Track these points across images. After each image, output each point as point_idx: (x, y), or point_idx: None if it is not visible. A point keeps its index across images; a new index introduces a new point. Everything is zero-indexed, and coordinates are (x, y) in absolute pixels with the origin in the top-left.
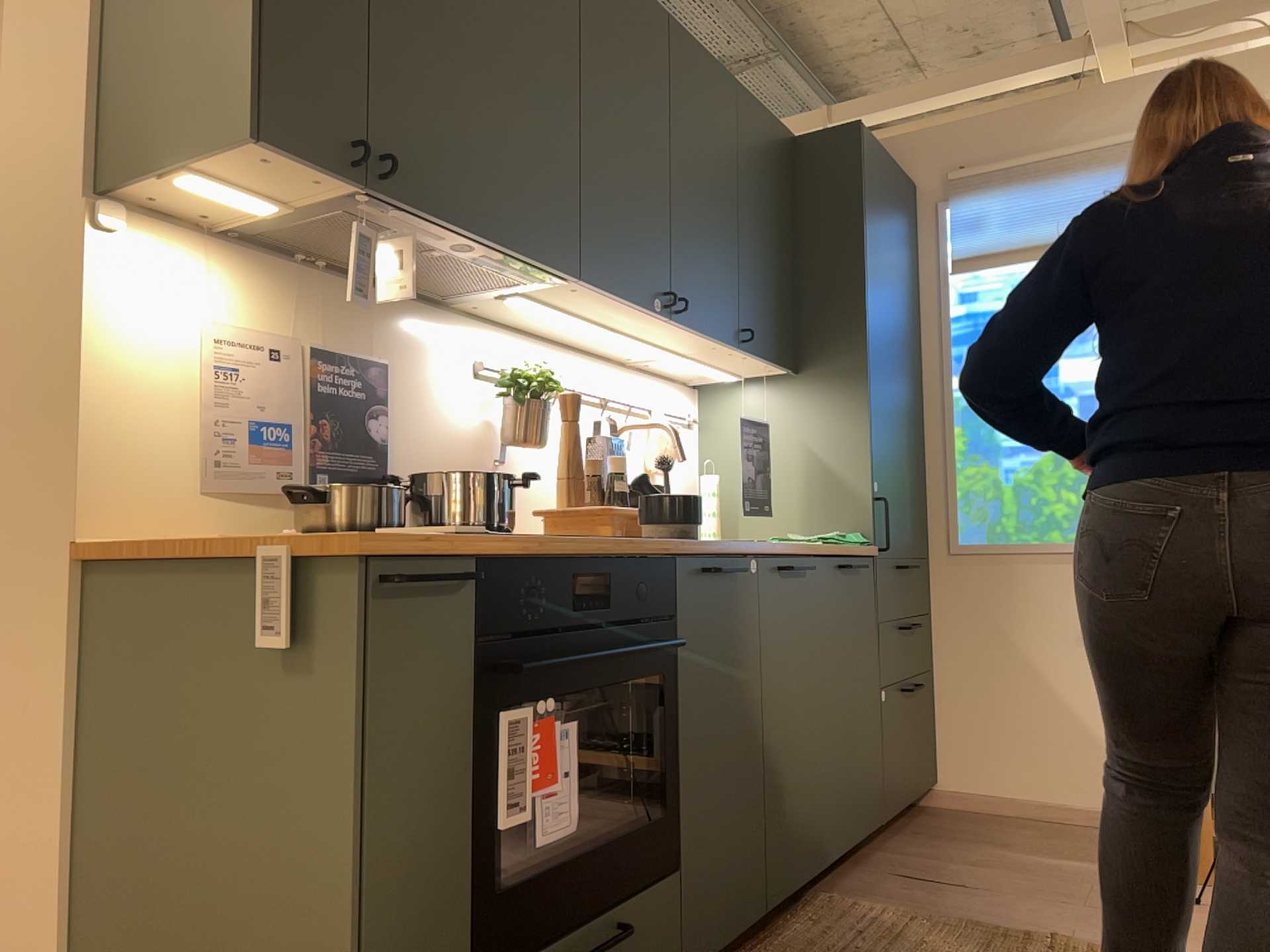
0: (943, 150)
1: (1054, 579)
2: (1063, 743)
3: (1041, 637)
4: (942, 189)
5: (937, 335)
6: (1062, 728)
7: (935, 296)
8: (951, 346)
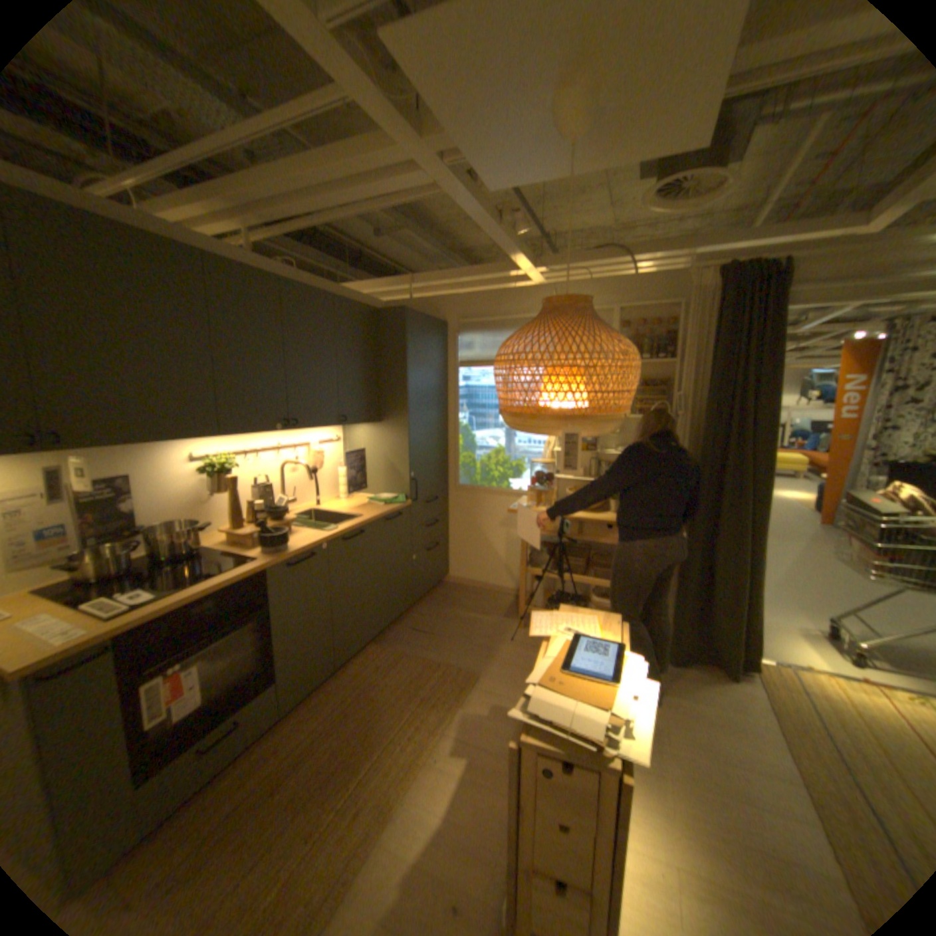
0: (458, 307)
1: (491, 502)
2: (491, 564)
3: (486, 524)
4: (457, 326)
5: (453, 394)
6: (491, 558)
7: (453, 376)
8: (458, 400)
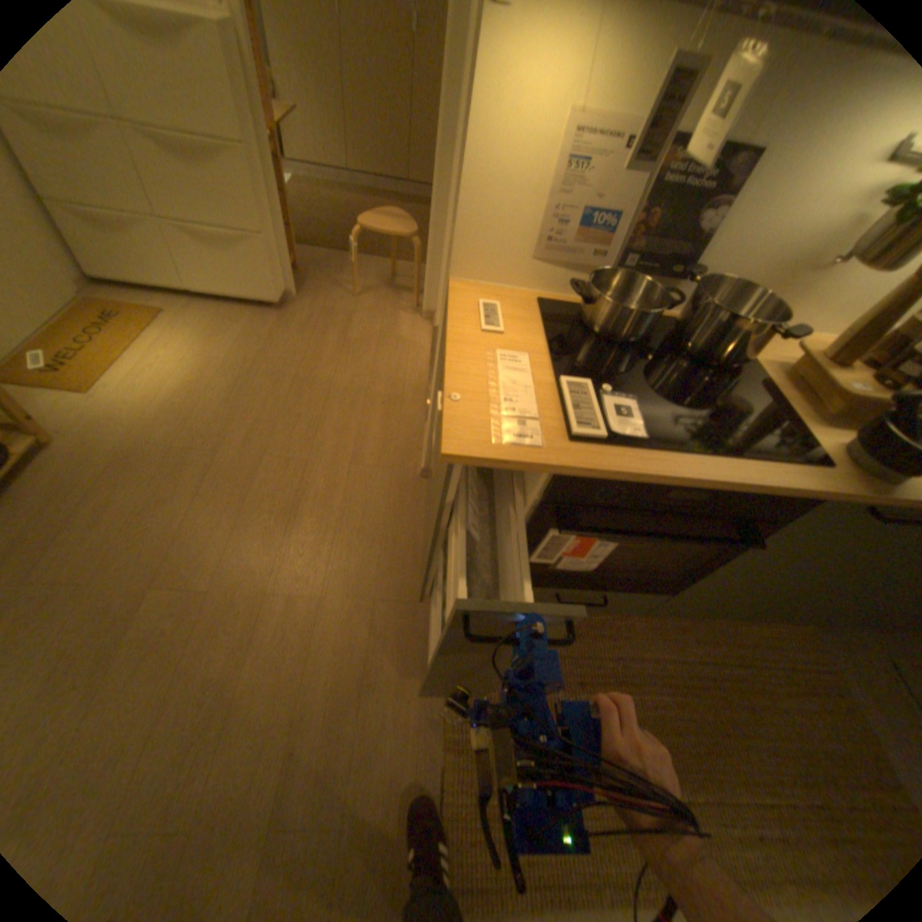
0: None
1: None
2: None
3: None
4: None
5: None
6: None
7: None
8: None
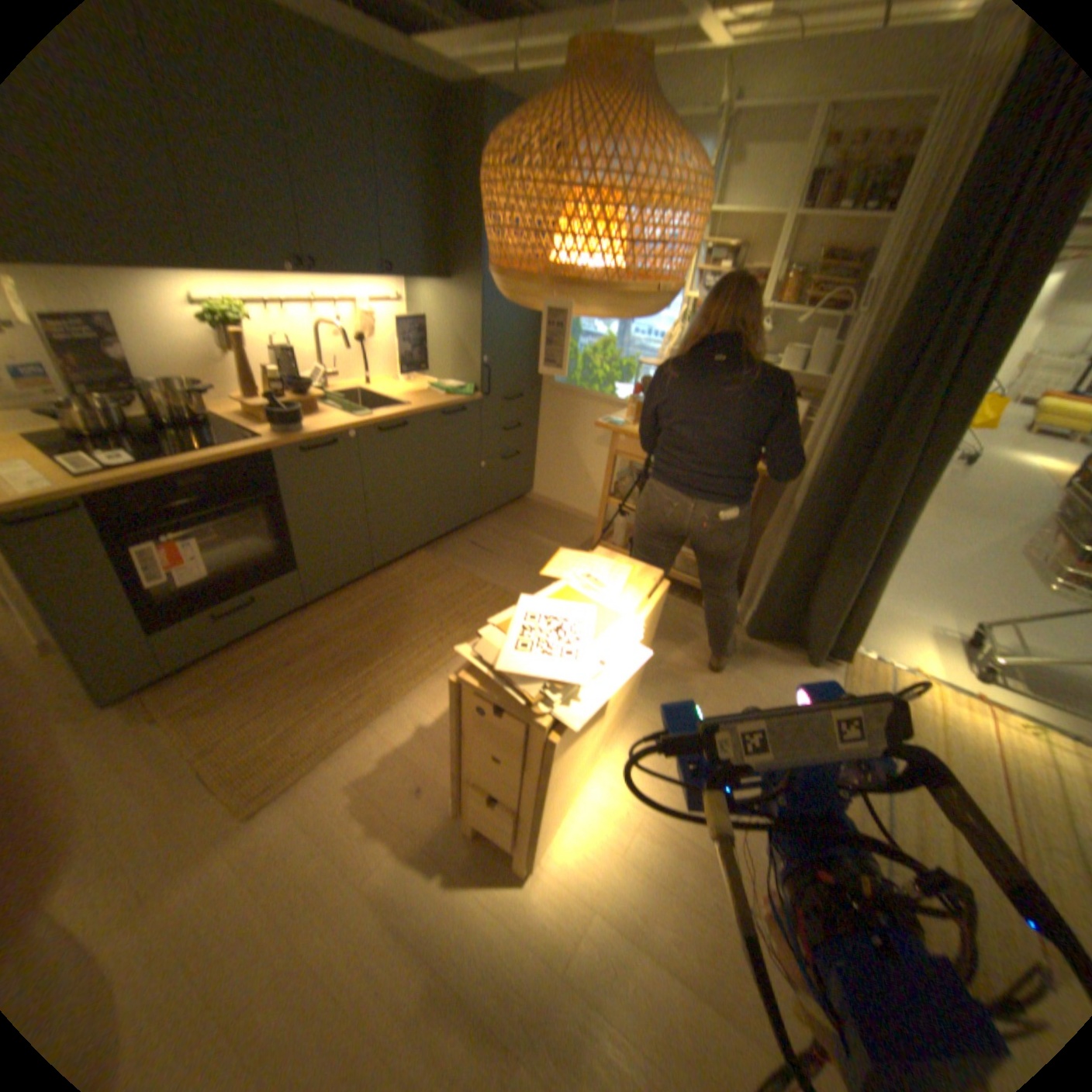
0: None
1: (591, 412)
2: (581, 488)
3: (580, 439)
4: None
5: None
6: (581, 482)
7: None
8: None
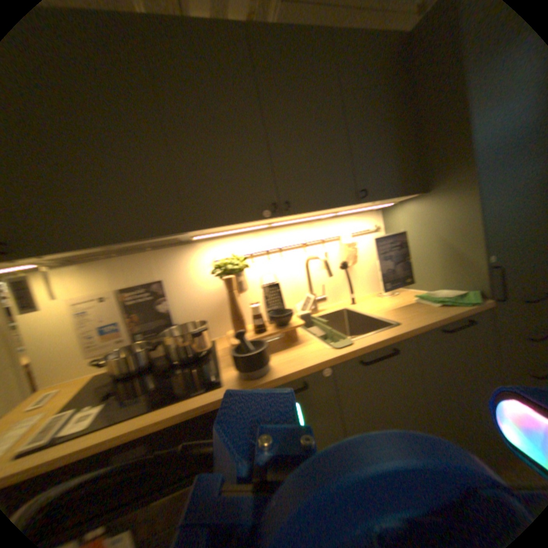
0: None
1: None
2: None
3: None
4: None
5: None
6: None
7: None
8: None
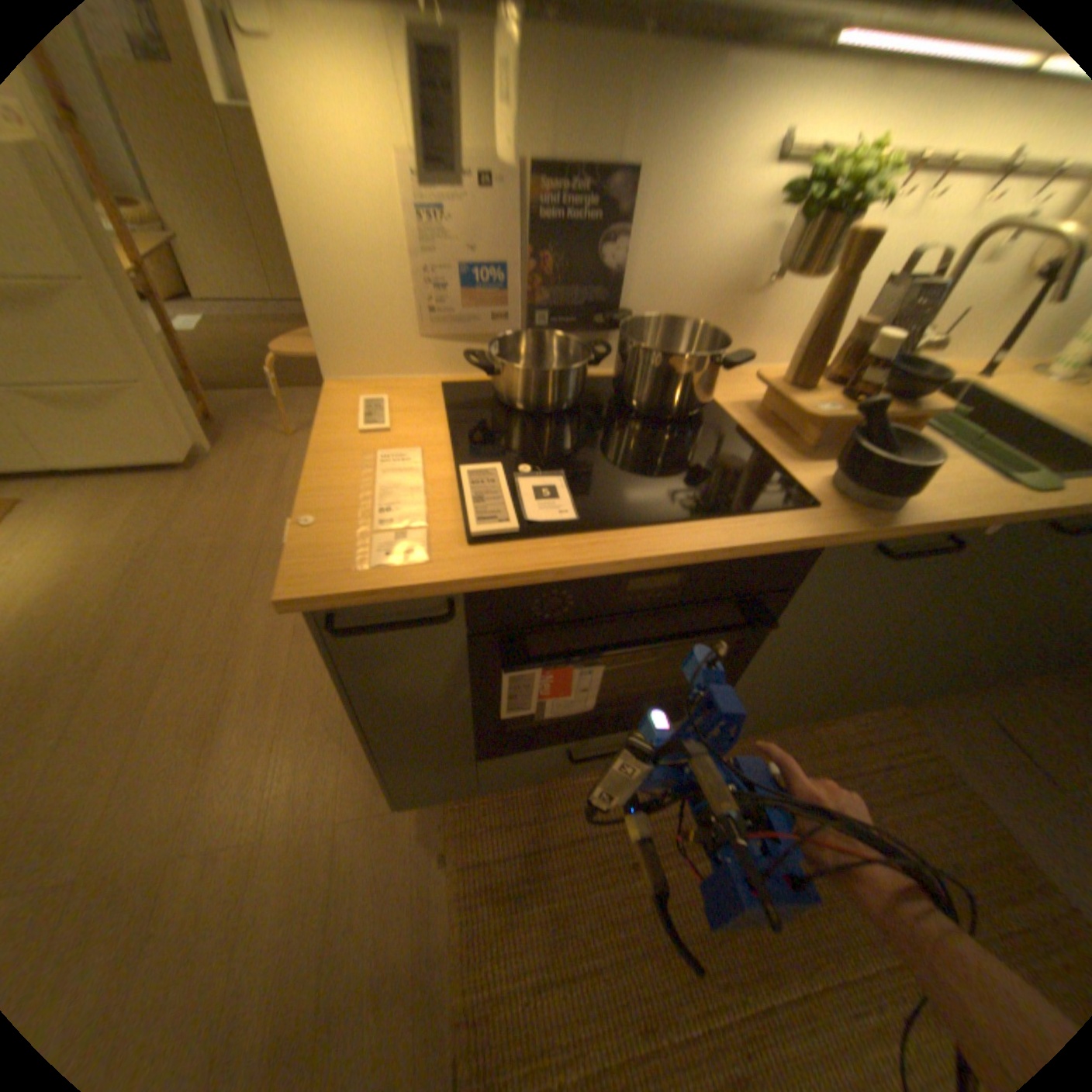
0: None
1: None
2: None
3: None
4: None
5: None
6: None
7: None
8: None
